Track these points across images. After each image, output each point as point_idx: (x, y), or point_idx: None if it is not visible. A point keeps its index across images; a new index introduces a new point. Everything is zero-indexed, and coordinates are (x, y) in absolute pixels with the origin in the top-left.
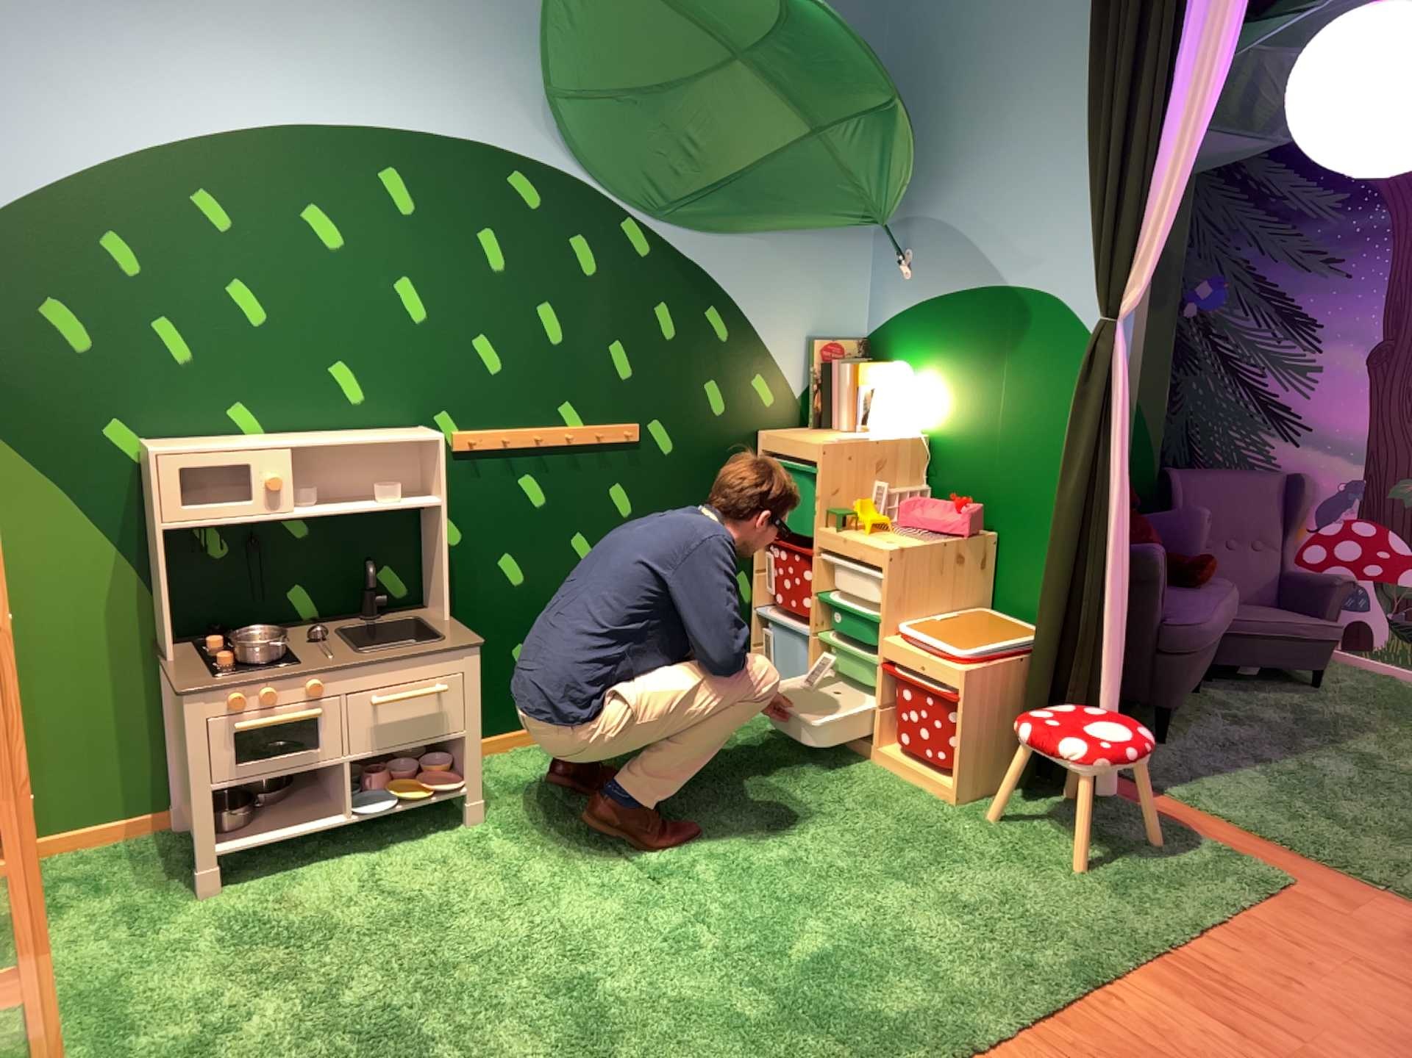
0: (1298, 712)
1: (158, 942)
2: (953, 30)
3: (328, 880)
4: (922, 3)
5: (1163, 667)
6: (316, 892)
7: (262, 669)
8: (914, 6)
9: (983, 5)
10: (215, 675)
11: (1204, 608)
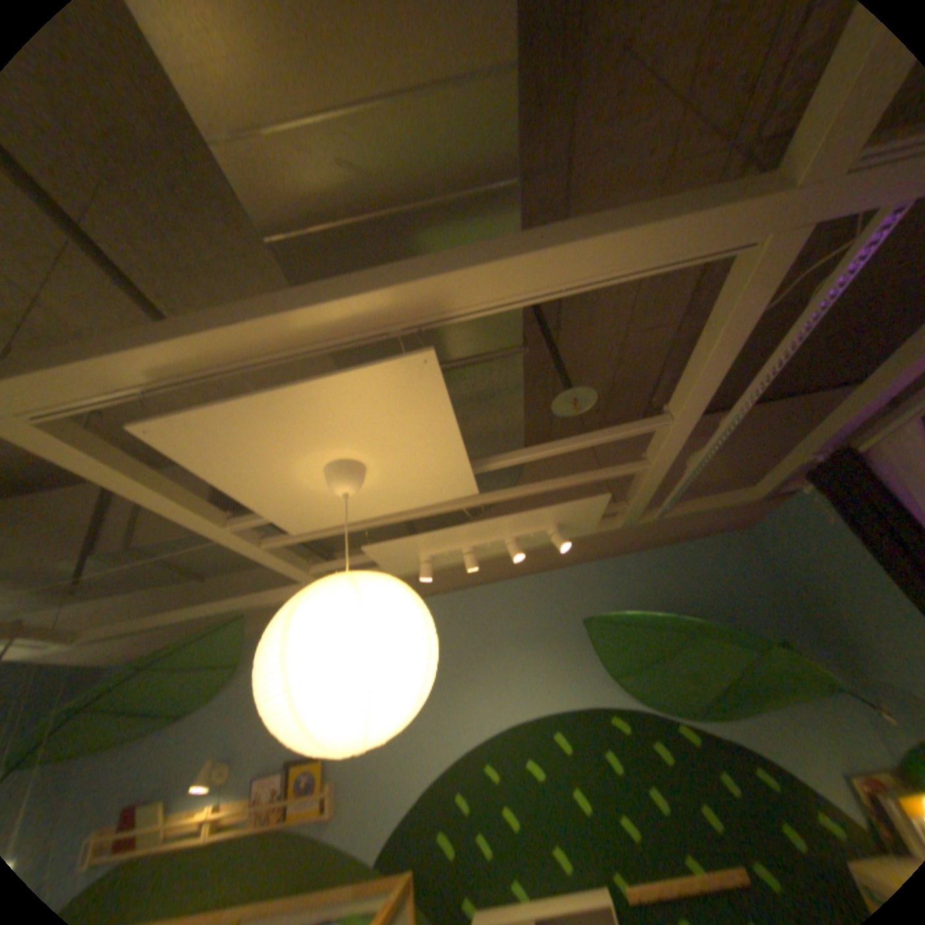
0: None
1: None
2: (816, 572)
3: None
4: (791, 562)
5: None
6: None
7: None
8: (788, 564)
9: (822, 558)
10: None
11: None
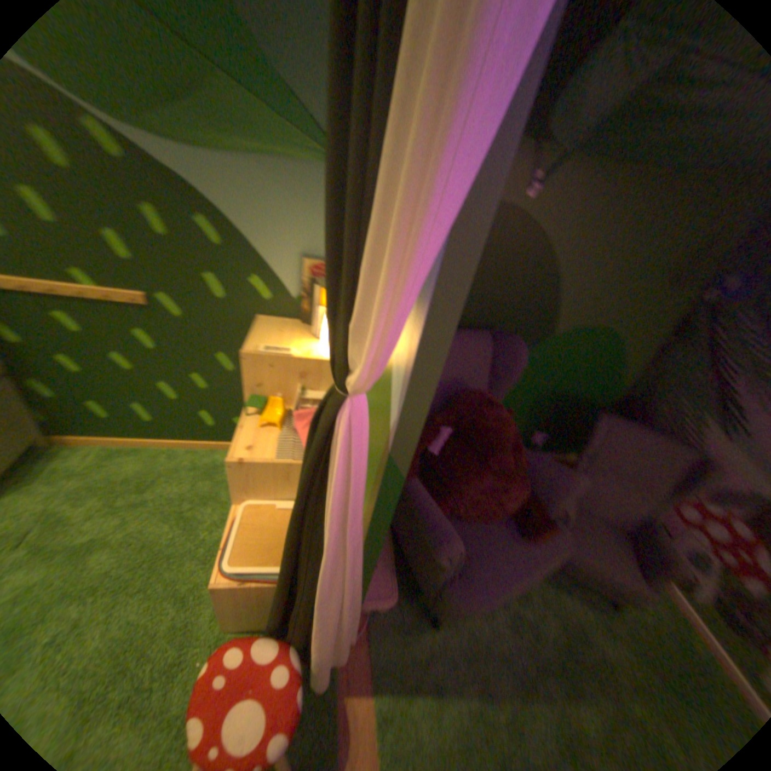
0: (575, 643)
1: None
2: None
3: None
4: None
5: (440, 608)
6: None
7: None
8: None
9: None
10: None
11: (501, 585)
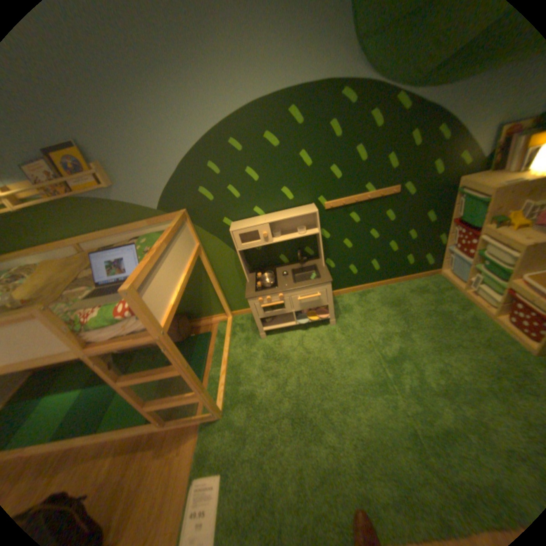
0: None
1: (250, 352)
2: None
3: (290, 339)
4: None
5: None
6: (287, 343)
7: (267, 289)
8: None
9: None
10: (256, 289)
11: None
